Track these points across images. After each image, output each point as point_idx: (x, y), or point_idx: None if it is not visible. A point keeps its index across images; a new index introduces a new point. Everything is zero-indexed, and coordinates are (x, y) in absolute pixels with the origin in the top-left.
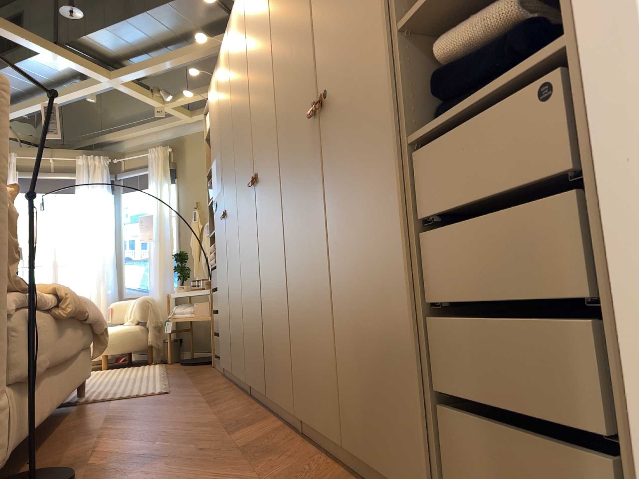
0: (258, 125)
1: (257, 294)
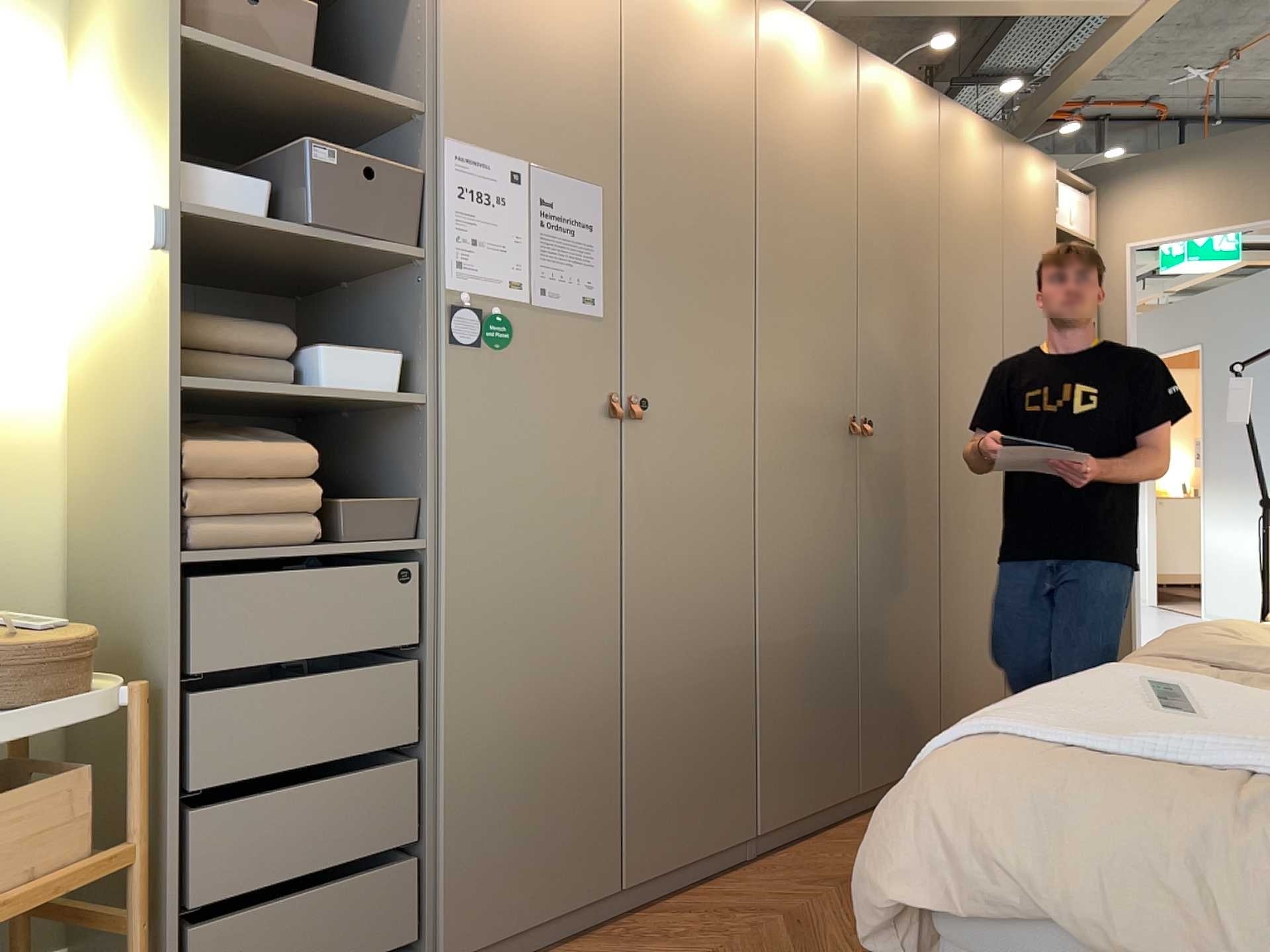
0: (880, 337)
1: (836, 631)
